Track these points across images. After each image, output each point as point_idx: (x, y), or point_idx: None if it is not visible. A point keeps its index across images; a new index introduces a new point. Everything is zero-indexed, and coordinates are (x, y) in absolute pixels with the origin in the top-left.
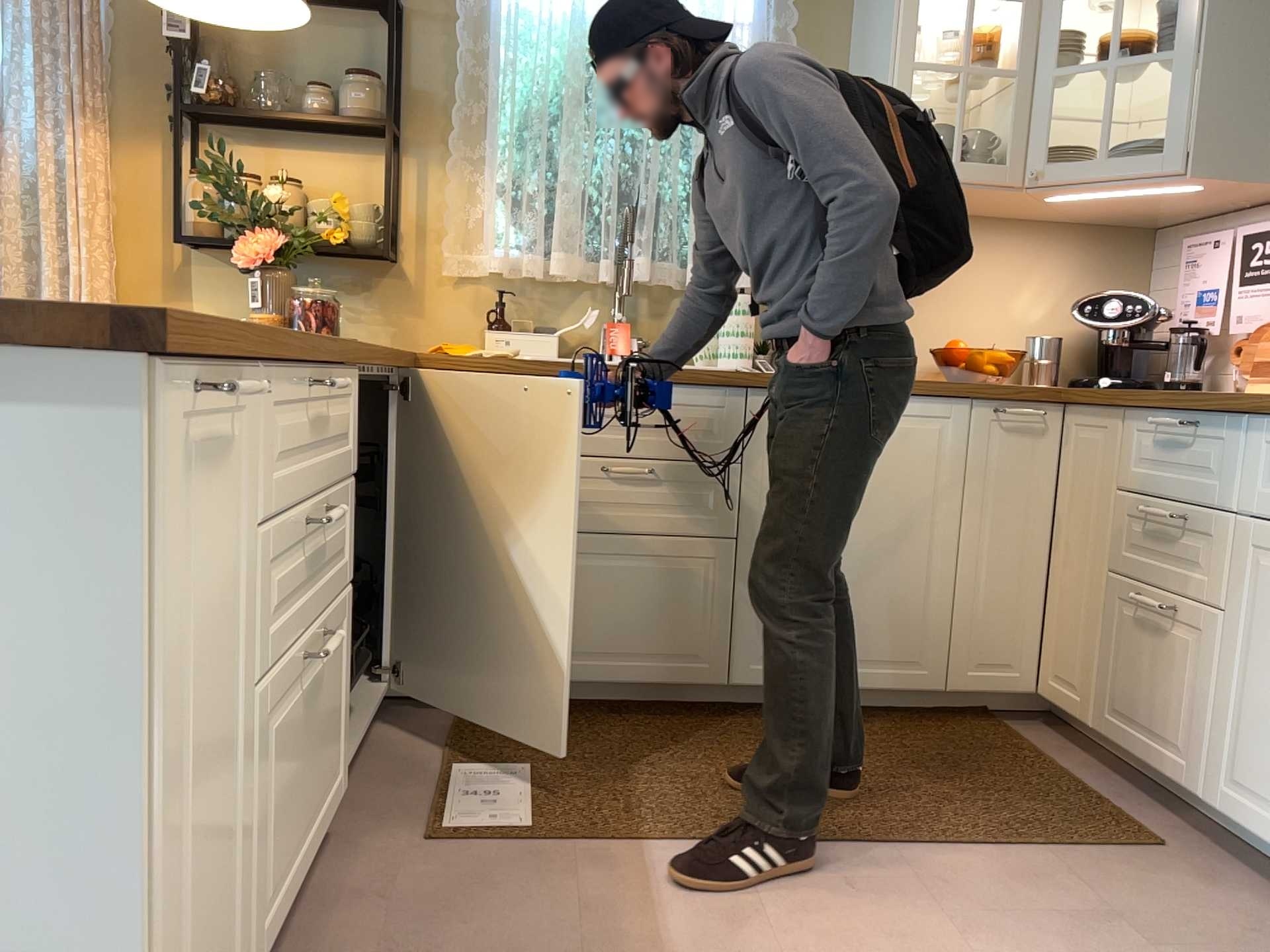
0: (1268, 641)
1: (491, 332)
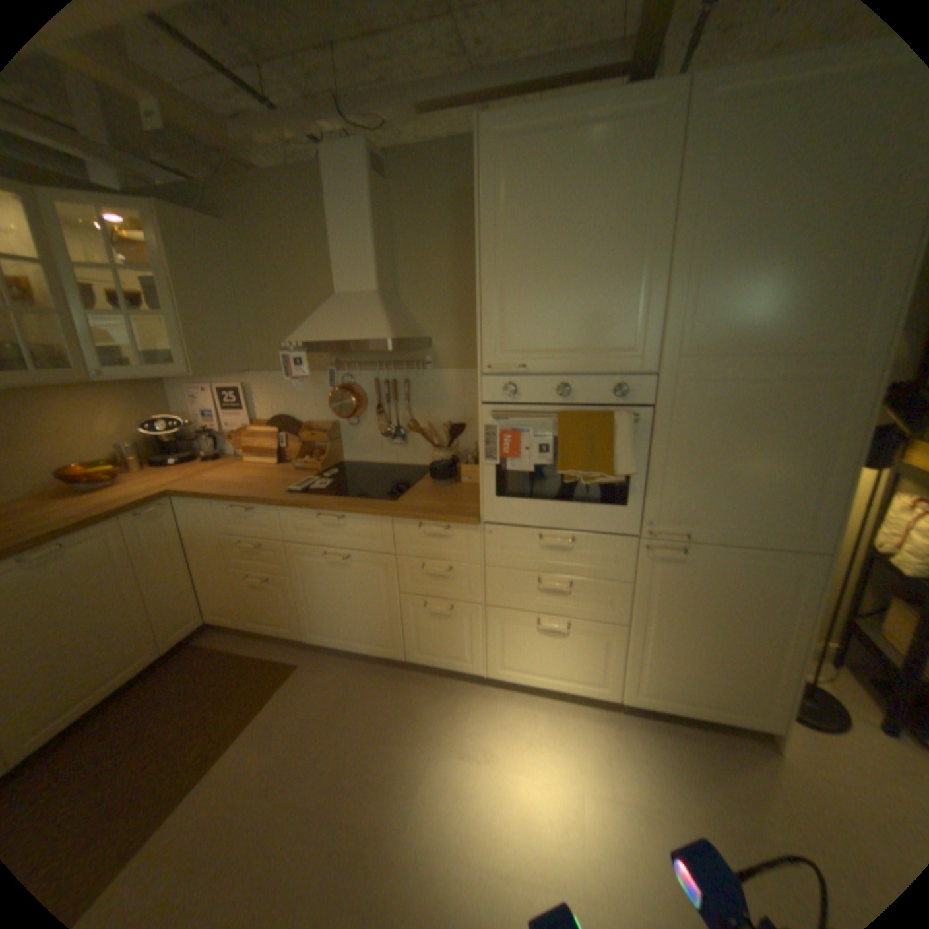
0: (310, 585)
1: None
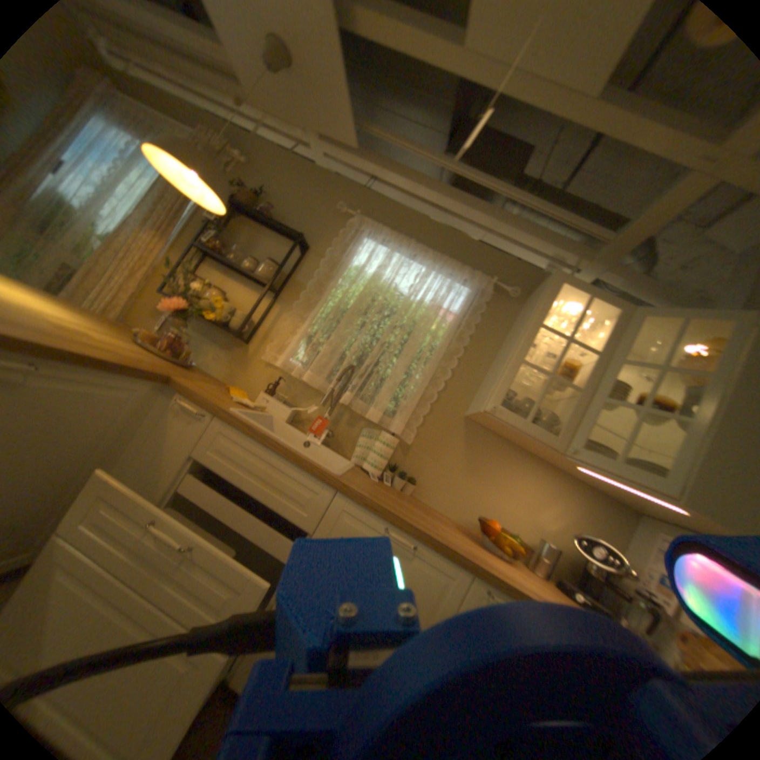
0: None
1: (262, 396)
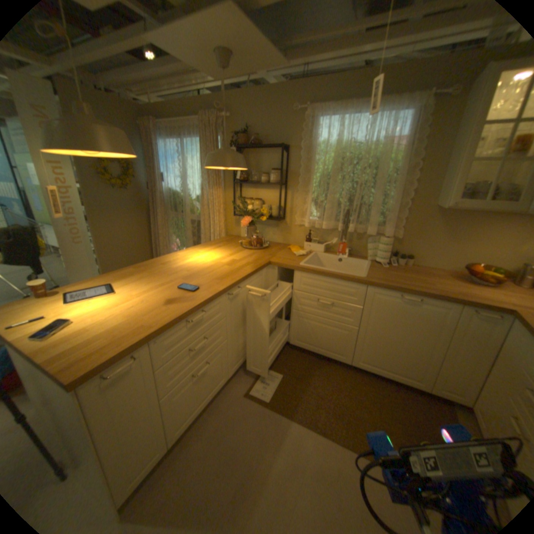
0: None
1: (305, 243)
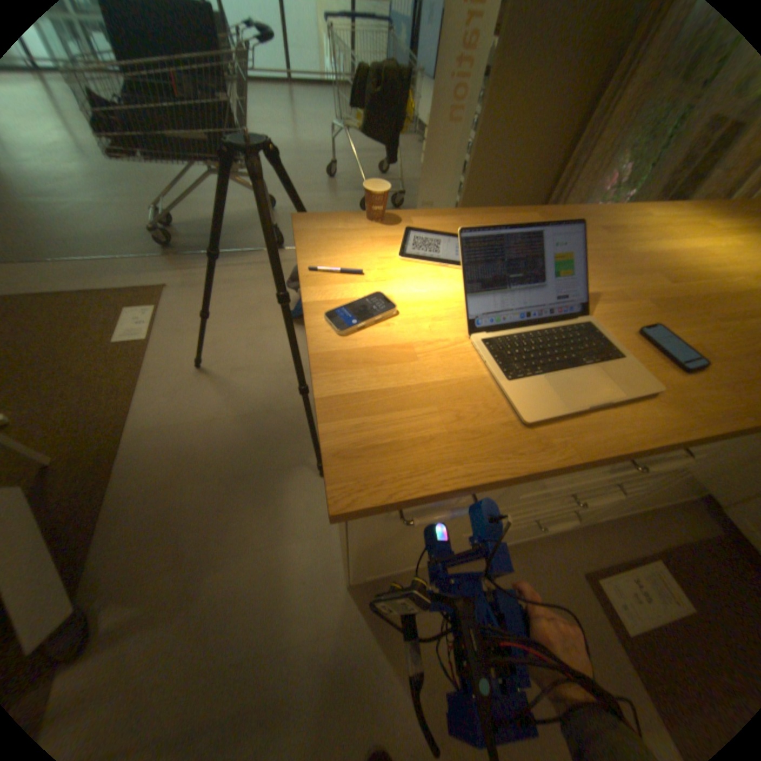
0: None
1: None
